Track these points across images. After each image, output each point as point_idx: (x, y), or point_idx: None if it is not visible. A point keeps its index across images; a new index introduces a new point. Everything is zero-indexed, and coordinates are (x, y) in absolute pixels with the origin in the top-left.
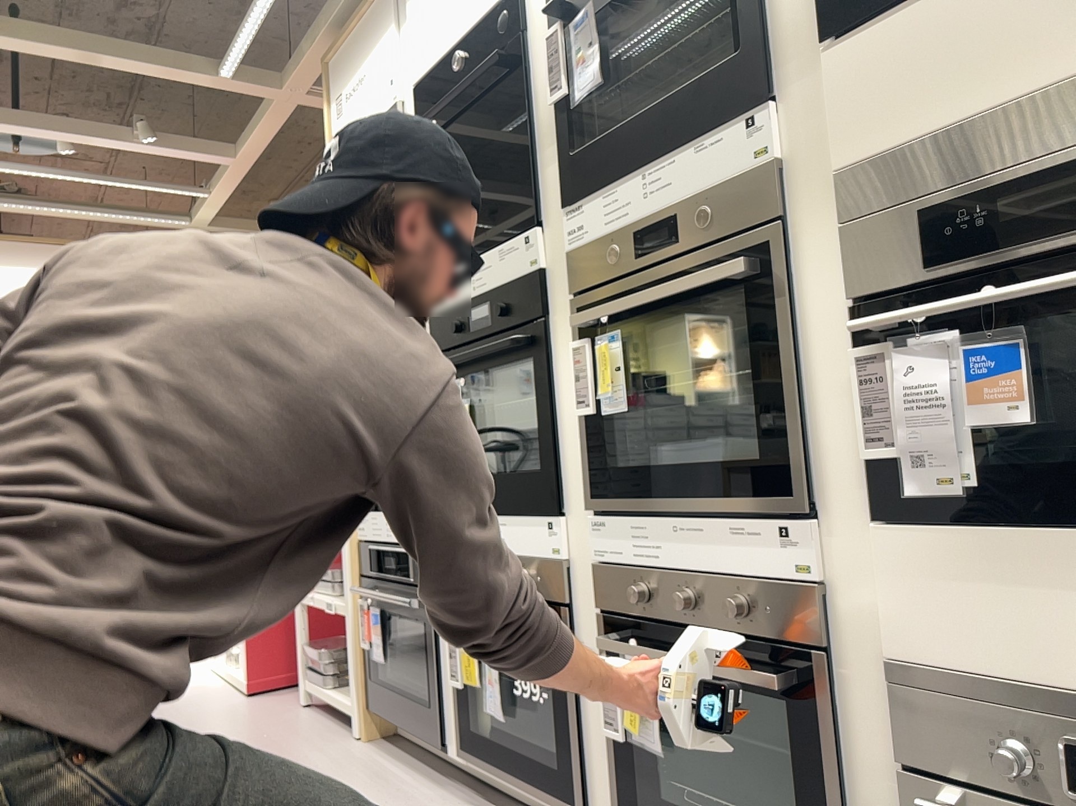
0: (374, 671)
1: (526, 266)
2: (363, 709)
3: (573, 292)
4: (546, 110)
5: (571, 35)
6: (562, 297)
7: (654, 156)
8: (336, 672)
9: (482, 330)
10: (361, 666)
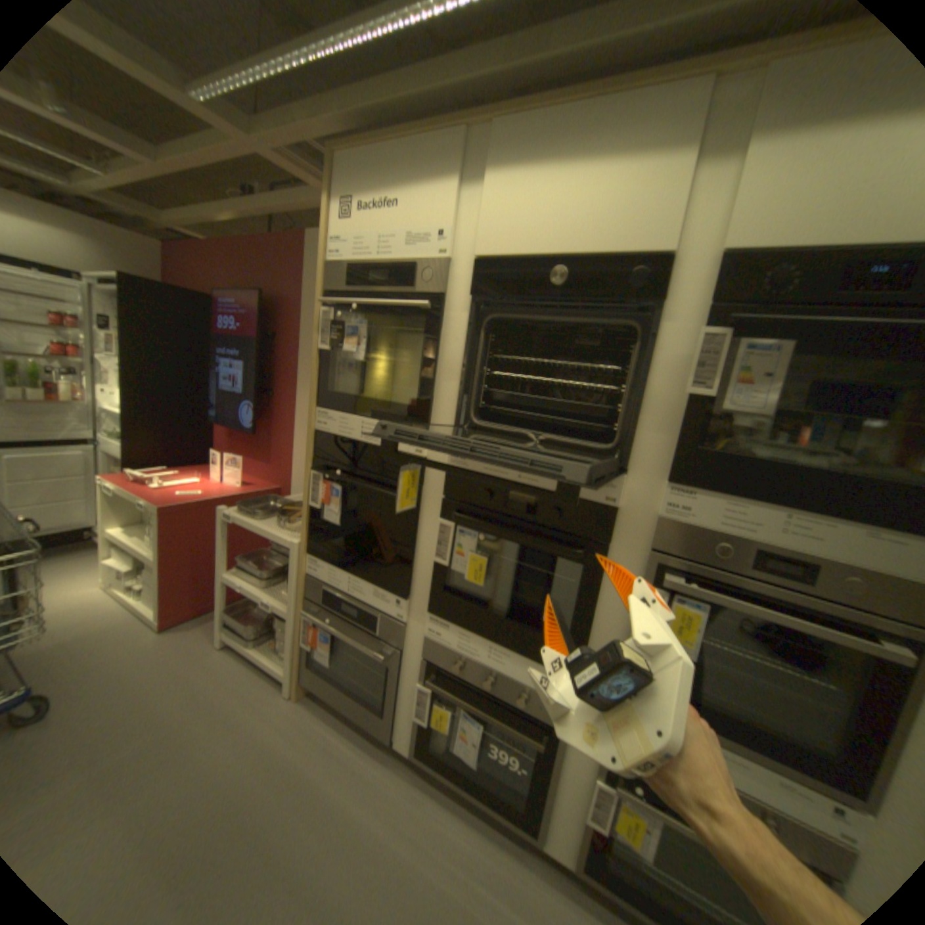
0: (307, 659)
1: (601, 499)
2: (296, 683)
3: (653, 546)
4: (669, 385)
5: (746, 349)
6: (635, 540)
7: (814, 509)
8: (256, 636)
9: (524, 516)
10: (298, 657)
